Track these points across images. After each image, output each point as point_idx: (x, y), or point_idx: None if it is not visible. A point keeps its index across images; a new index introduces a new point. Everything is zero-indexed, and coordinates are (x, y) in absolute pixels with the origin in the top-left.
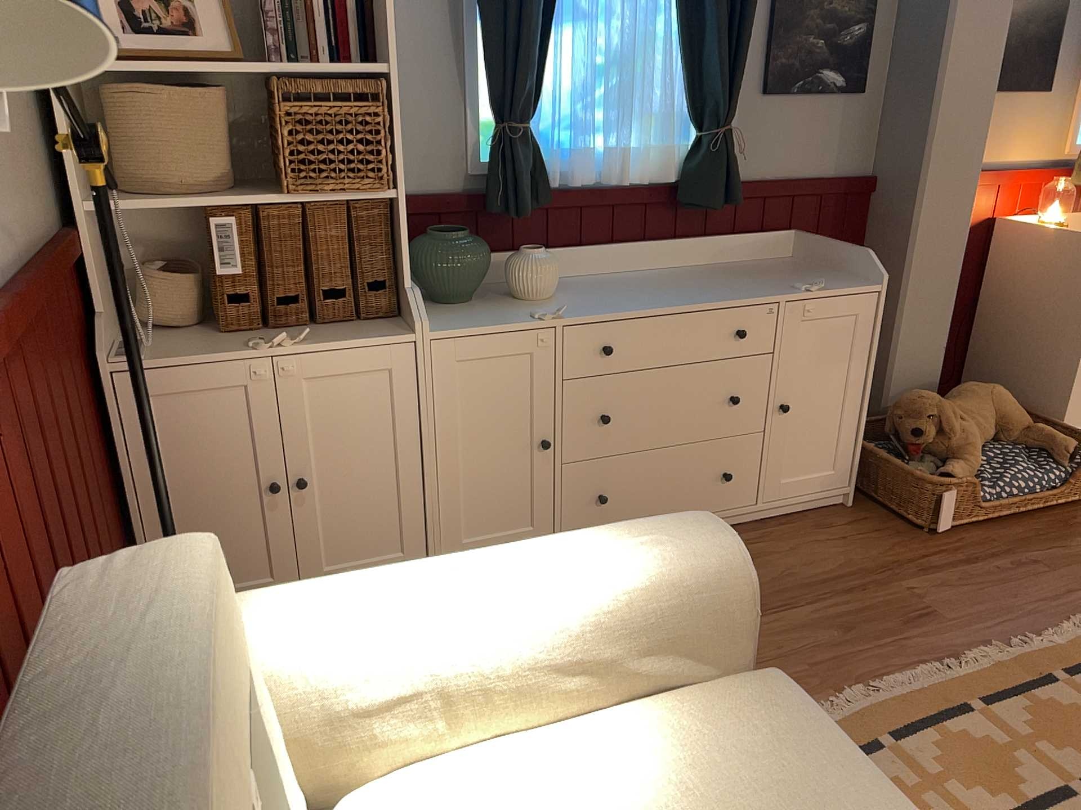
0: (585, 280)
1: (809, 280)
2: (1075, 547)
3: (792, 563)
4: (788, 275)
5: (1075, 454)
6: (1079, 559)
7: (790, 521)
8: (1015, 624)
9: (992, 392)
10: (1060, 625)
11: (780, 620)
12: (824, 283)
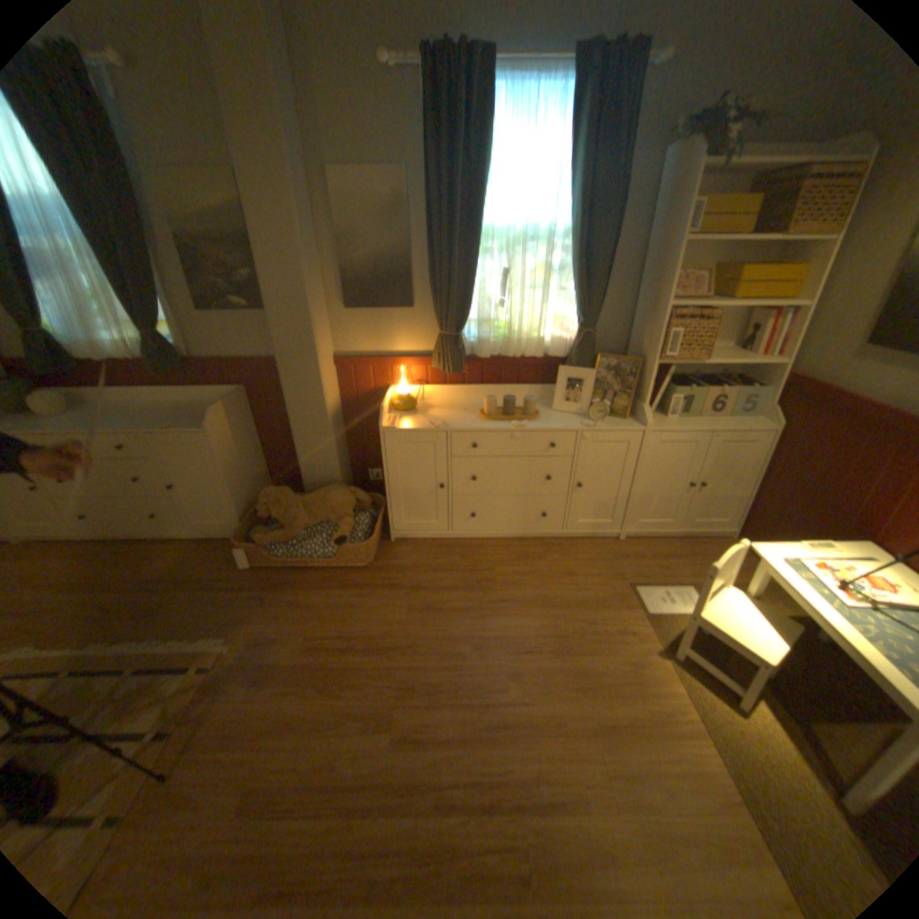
0: (104, 407)
1: (174, 423)
2: (297, 597)
3: (156, 569)
4: (188, 416)
5: (338, 542)
6: (284, 606)
7: (202, 545)
8: (174, 636)
9: (328, 495)
10: (190, 644)
11: (92, 599)
12: (165, 427)
